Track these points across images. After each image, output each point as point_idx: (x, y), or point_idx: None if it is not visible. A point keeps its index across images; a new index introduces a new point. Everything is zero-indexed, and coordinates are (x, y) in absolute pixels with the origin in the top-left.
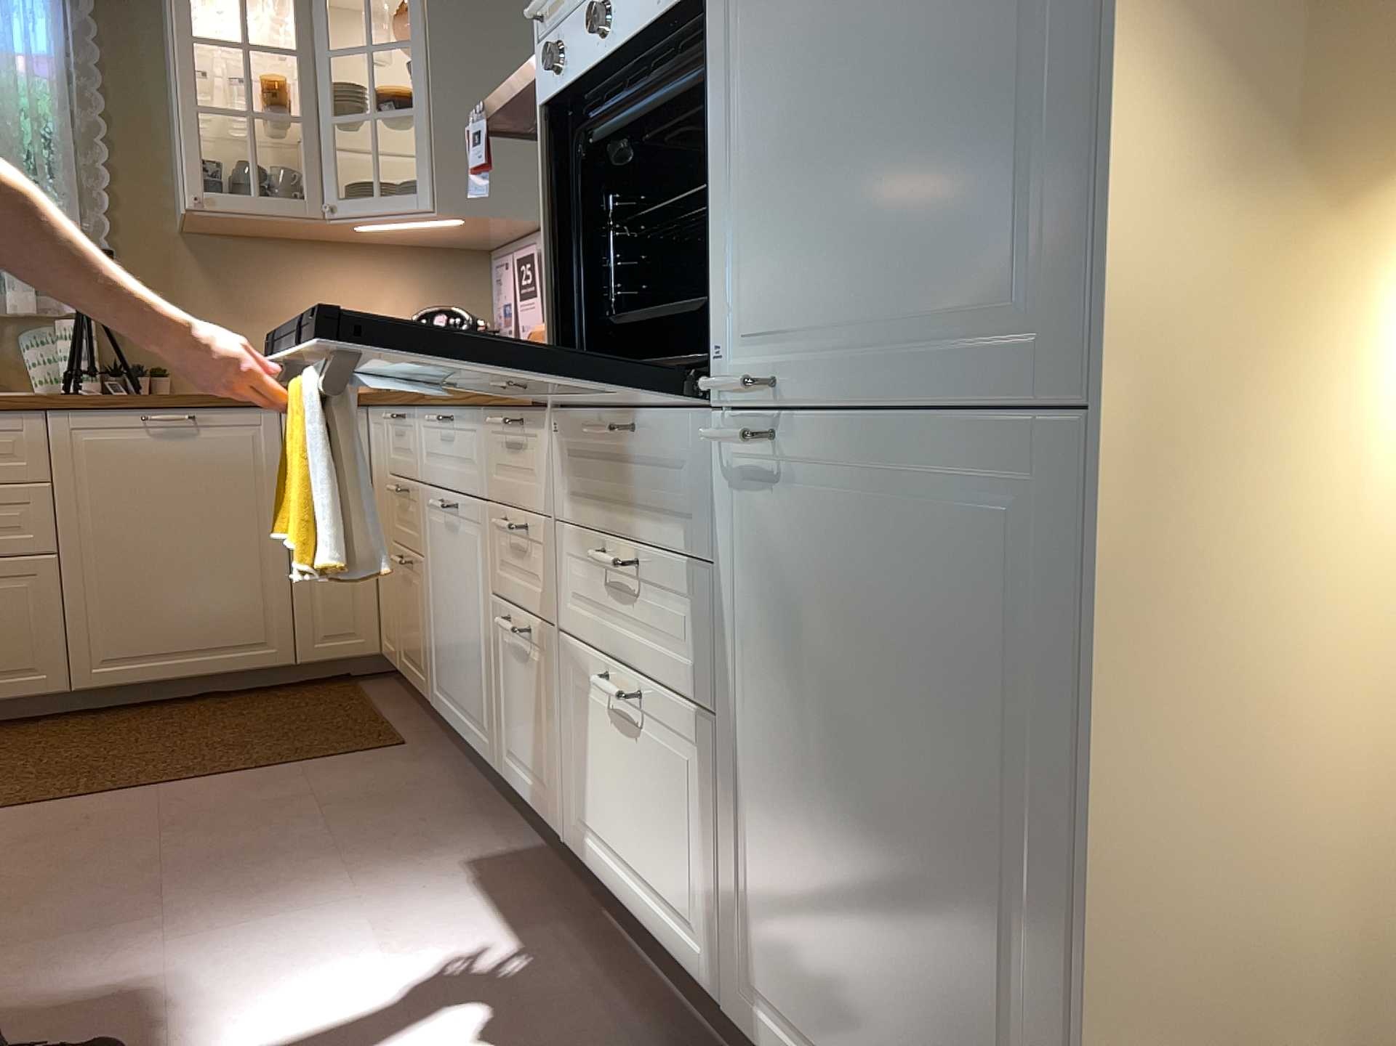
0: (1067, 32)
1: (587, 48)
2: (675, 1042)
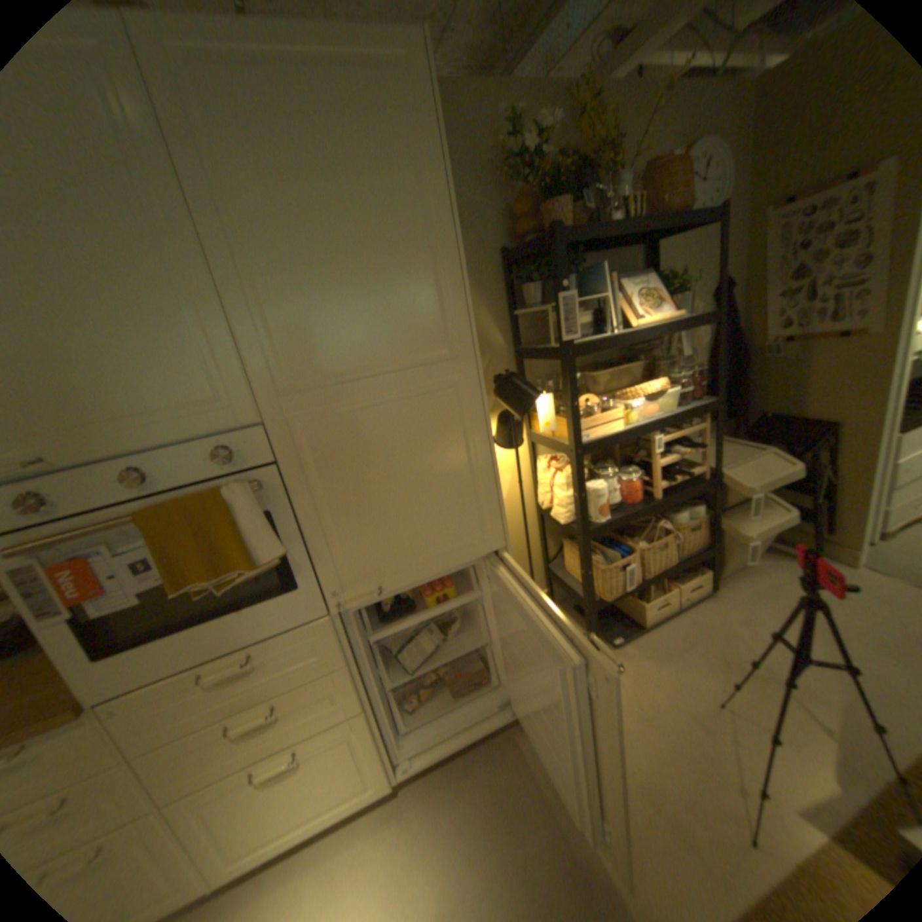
0: (476, 478)
1: (86, 497)
2: (363, 835)
